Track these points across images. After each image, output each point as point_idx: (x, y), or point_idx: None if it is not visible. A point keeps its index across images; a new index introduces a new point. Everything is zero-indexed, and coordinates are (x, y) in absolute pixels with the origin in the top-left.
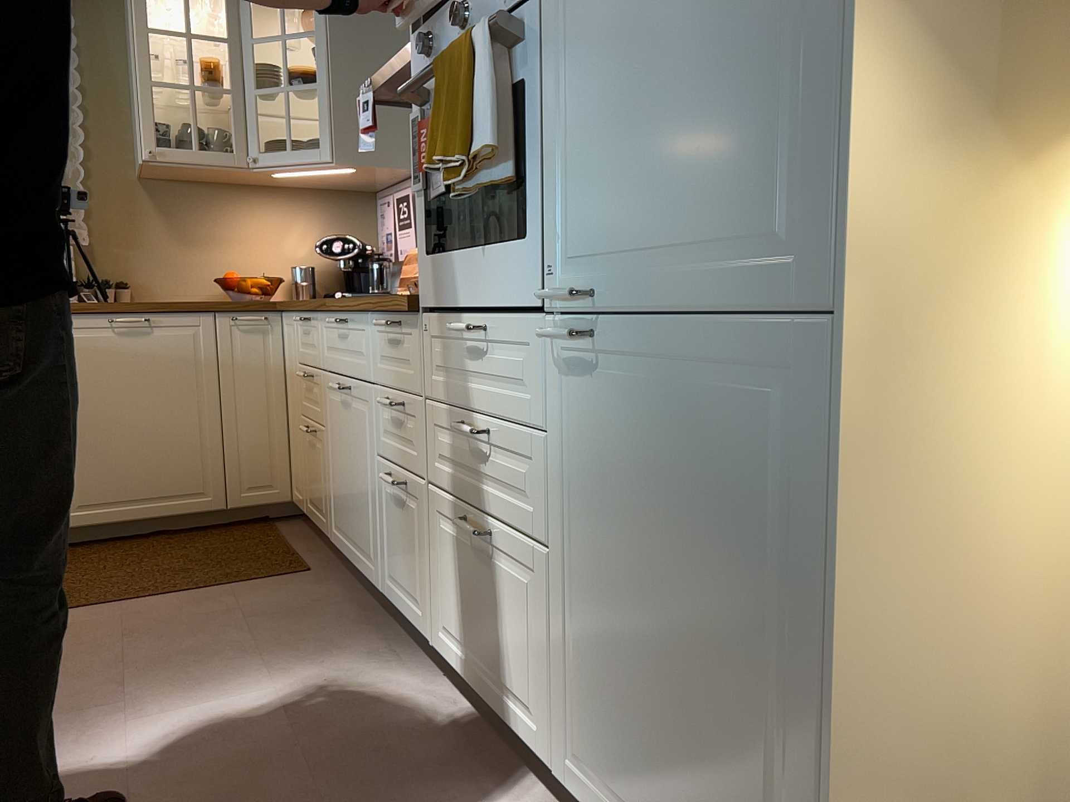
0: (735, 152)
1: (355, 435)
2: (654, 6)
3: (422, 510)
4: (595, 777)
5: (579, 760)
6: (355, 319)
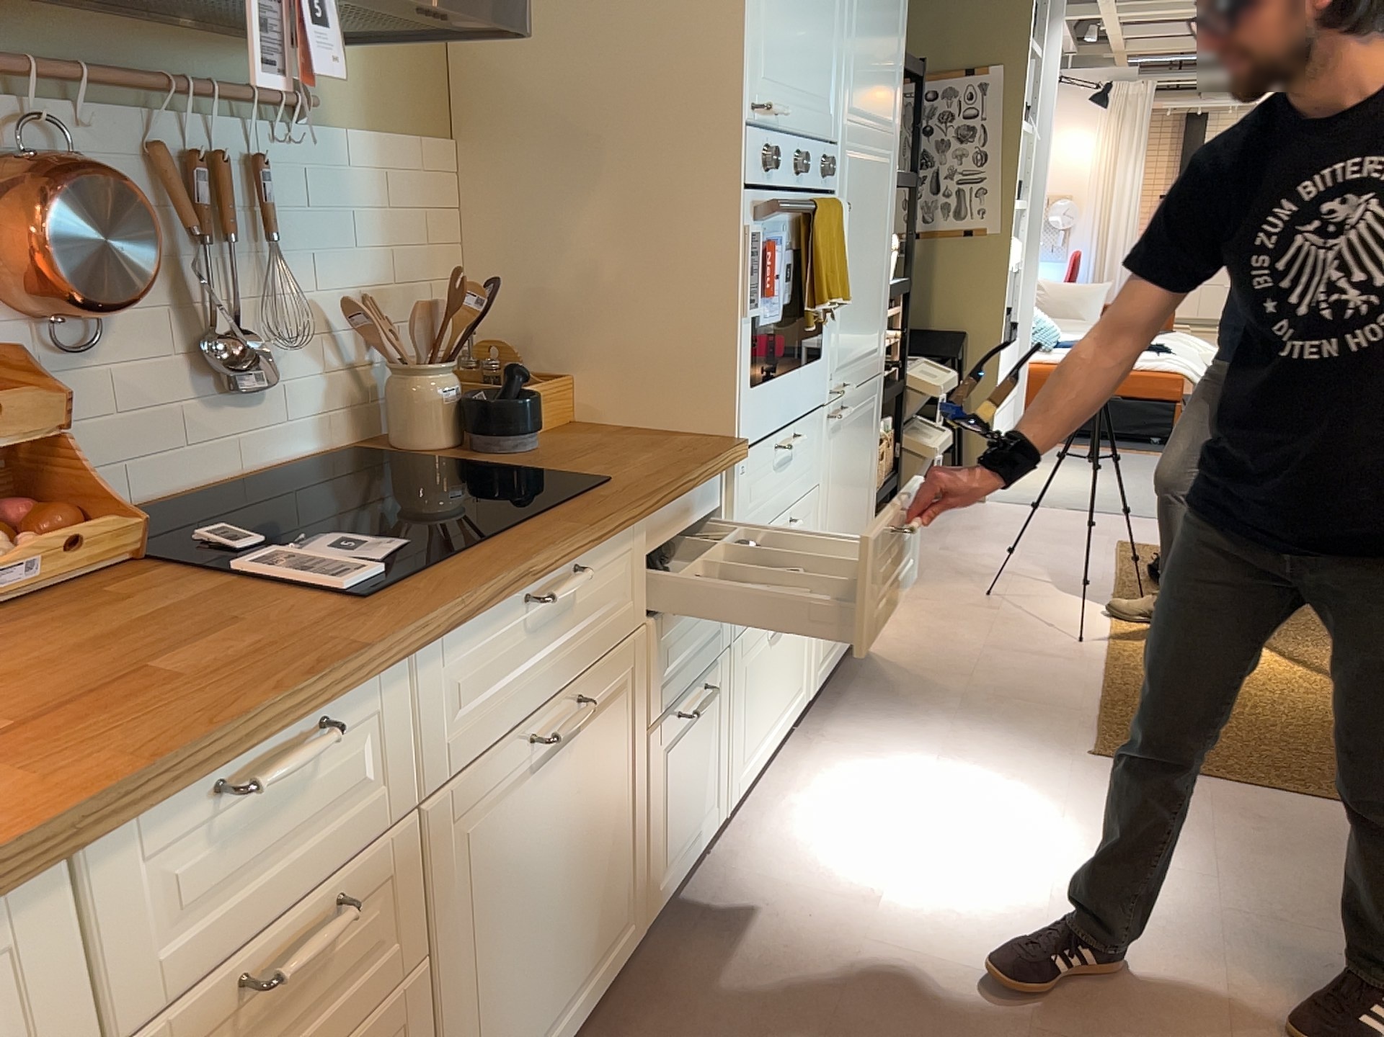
0: (873, 315)
1: (588, 776)
2: (864, 242)
3: (723, 686)
4: (825, 656)
5: (820, 663)
6: (602, 550)
